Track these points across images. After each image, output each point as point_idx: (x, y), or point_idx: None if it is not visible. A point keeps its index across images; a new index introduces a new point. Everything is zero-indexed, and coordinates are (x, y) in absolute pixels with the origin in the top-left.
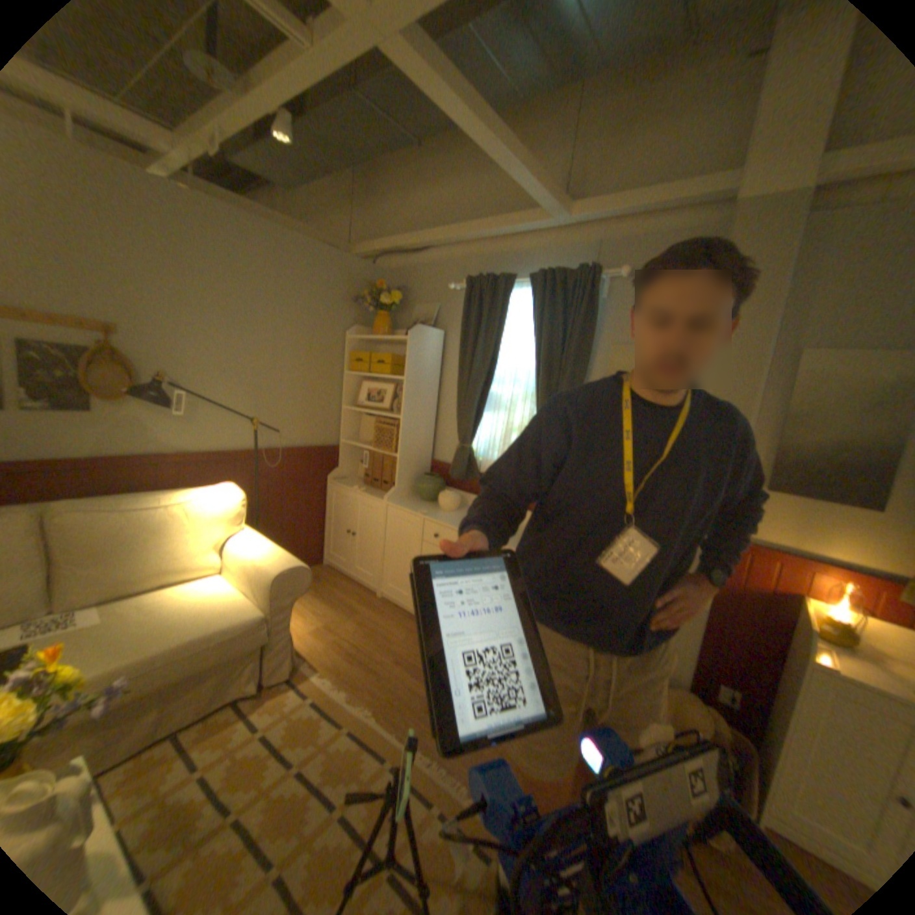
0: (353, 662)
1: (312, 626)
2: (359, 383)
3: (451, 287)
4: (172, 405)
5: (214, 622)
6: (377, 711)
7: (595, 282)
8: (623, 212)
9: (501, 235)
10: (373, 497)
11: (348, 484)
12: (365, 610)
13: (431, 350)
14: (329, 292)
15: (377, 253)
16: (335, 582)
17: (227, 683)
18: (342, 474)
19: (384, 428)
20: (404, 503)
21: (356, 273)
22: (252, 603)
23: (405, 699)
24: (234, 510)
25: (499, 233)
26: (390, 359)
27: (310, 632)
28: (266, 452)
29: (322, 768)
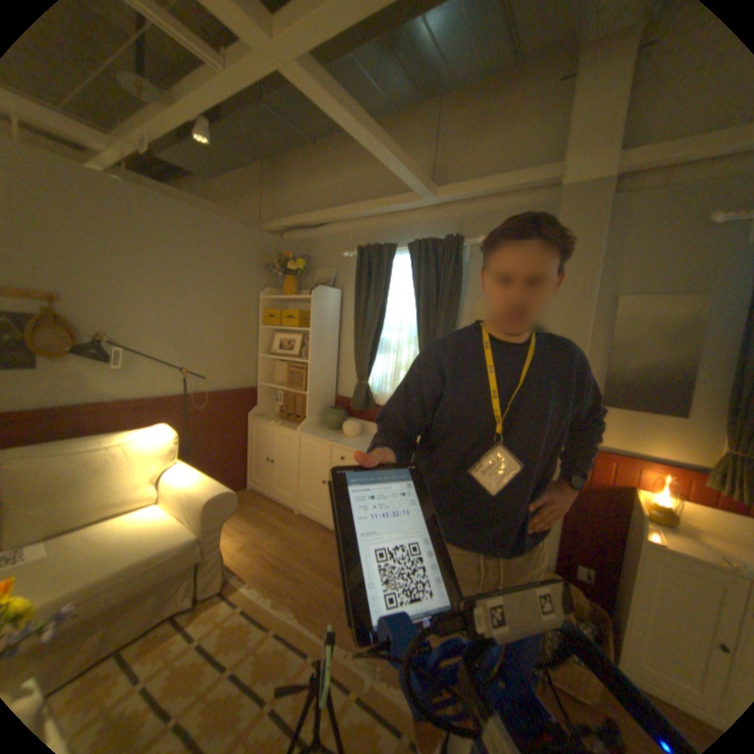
0: (276, 572)
1: (239, 543)
2: (272, 334)
3: (345, 255)
4: (110, 360)
5: (152, 546)
6: (298, 613)
7: (459, 249)
8: (477, 194)
9: (383, 213)
10: (288, 429)
11: (266, 420)
12: (284, 526)
13: (331, 306)
14: (245, 261)
15: (283, 229)
16: (258, 503)
17: (165, 600)
18: (260, 411)
19: (295, 371)
20: (314, 433)
21: (267, 245)
22: (186, 527)
23: (322, 600)
24: (167, 448)
25: (381, 212)
26: (298, 315)
27: (238, 549)
28: (194, 396)
29: (252, 668)
